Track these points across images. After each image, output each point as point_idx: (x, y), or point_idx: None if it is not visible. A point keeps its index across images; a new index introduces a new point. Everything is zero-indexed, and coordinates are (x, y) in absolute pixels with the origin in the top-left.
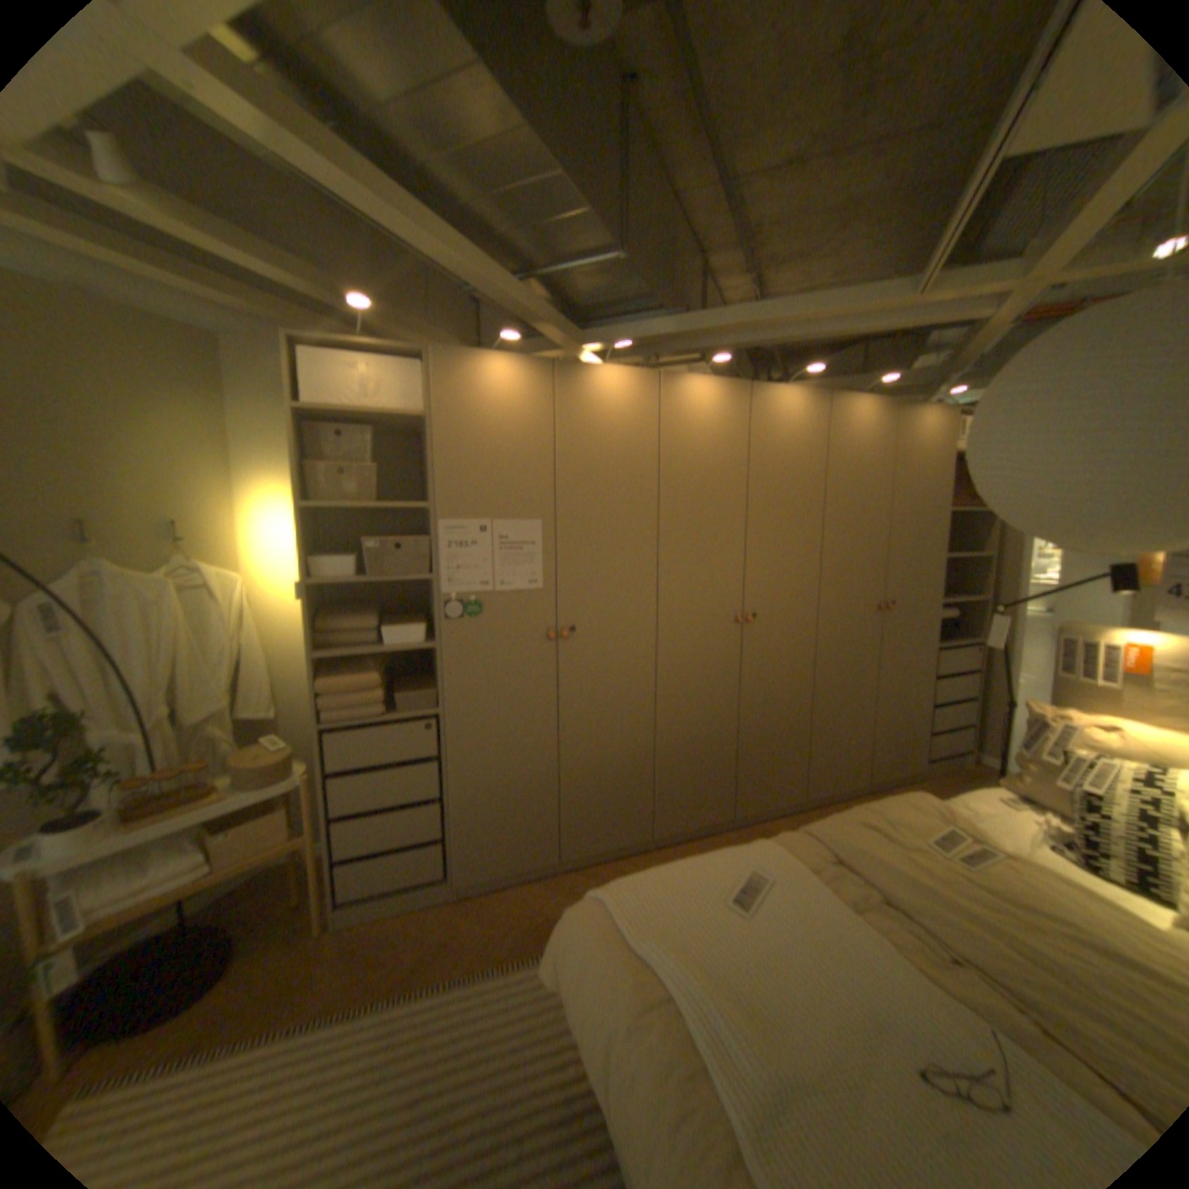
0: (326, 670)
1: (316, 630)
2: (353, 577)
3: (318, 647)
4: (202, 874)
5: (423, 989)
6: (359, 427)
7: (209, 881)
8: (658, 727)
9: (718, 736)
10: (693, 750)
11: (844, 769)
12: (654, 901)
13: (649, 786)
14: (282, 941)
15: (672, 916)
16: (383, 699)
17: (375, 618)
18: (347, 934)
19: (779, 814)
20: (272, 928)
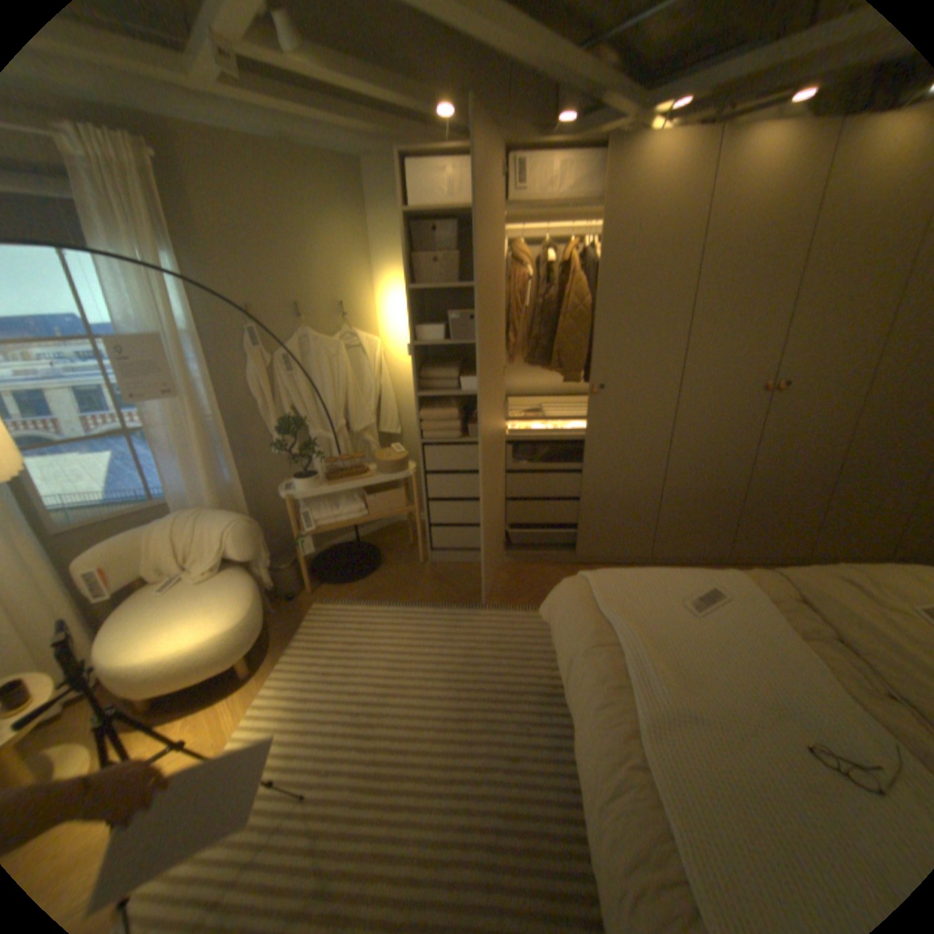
0: (425, 406)
1: (419, 379)
2: (441, 342)
3: (421, 390)
4: (363, 516)
5: (476, 606)
6: (448, 223)
7: (366, 520)
8: (668, 474)
9: (725, 489)
10: (698, 496)
11: (864, 538)
12: (625, 589)
13: (653, 517)
14: (404, 562)
15: (636, 601)
16: (459, 428)
17: (457, 372)
18: (437, 567)
19: (777, 563)
20: (399, 554)
